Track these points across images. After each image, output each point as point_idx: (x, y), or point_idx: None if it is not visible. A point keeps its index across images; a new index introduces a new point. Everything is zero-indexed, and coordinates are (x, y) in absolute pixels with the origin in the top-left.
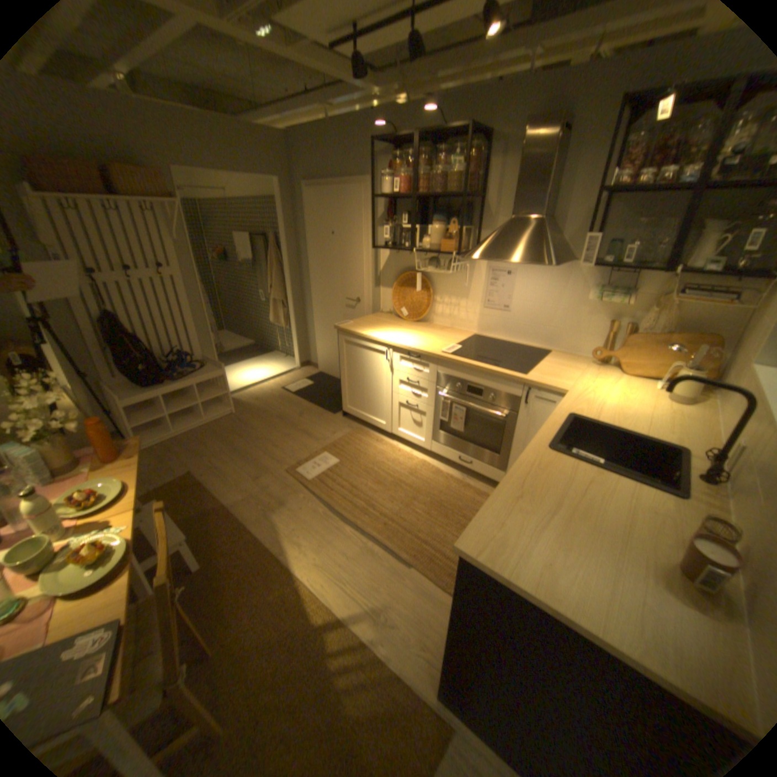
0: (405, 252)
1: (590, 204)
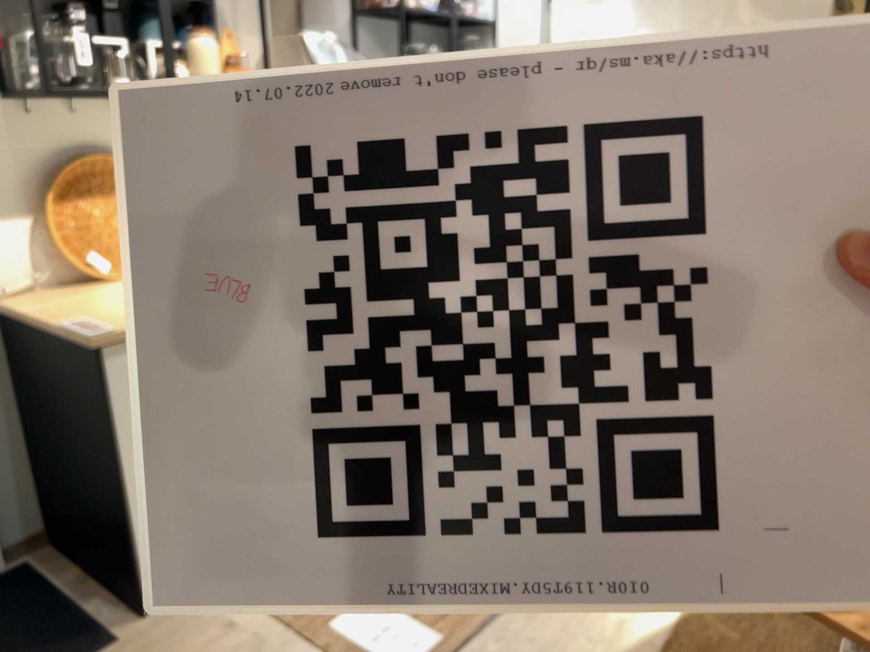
0: (43, 108)
1: (339, 25)
